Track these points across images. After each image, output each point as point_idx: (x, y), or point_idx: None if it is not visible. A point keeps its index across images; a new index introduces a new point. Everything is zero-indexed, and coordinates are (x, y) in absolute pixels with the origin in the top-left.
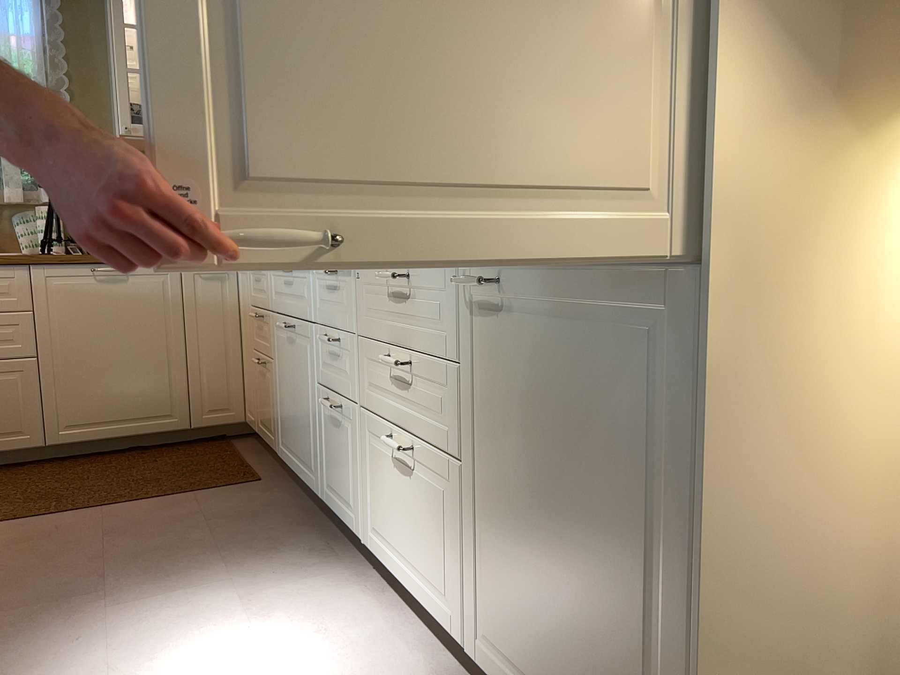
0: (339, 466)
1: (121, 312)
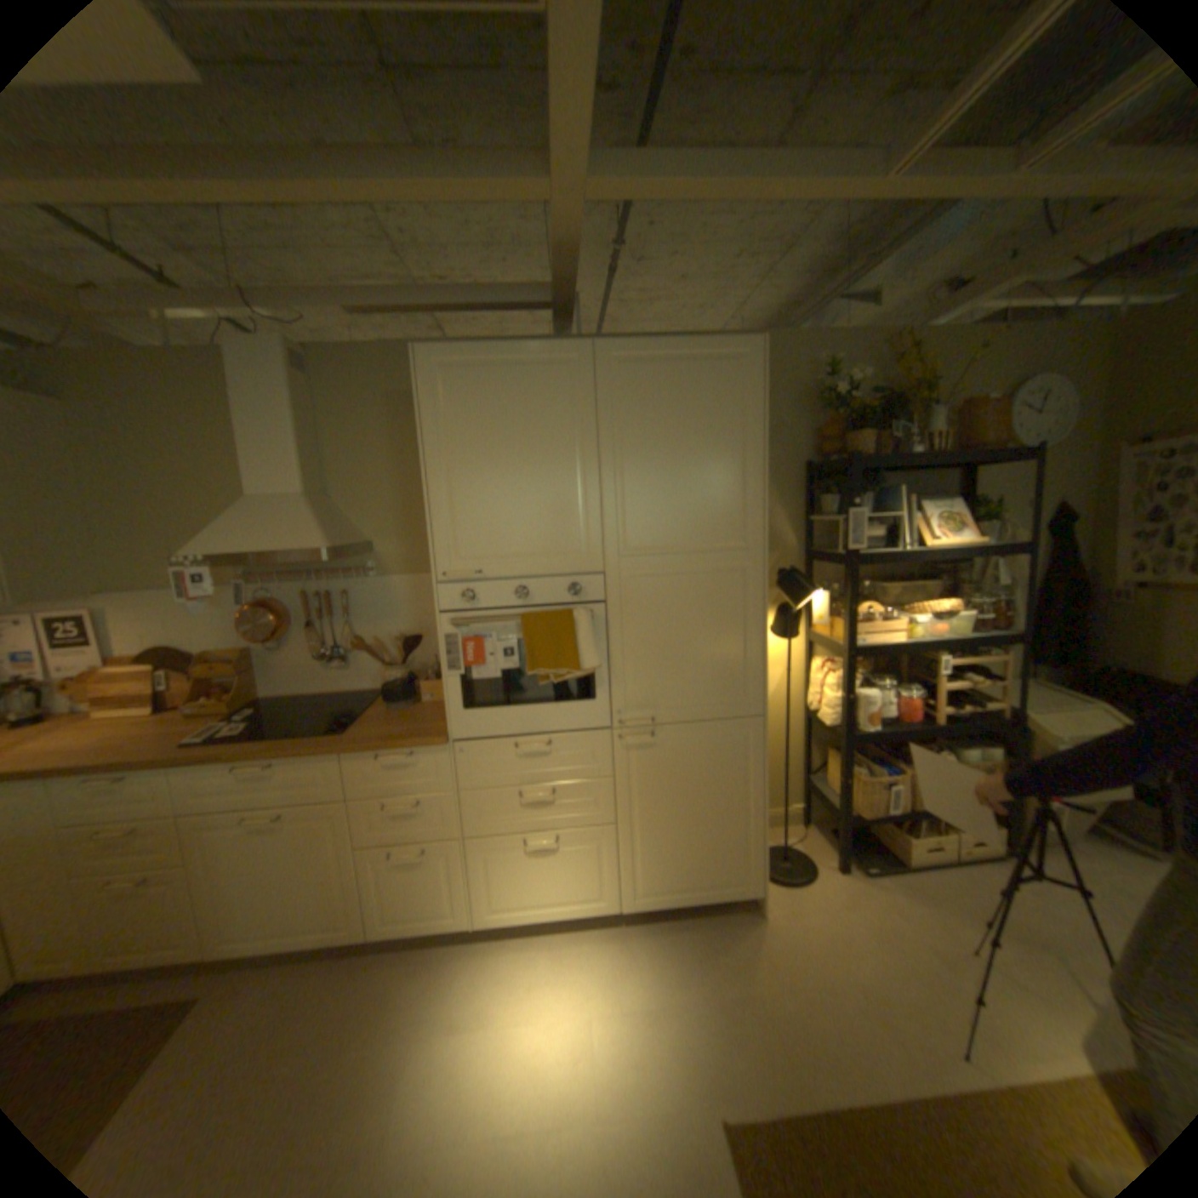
0: (414, 897)
1: None
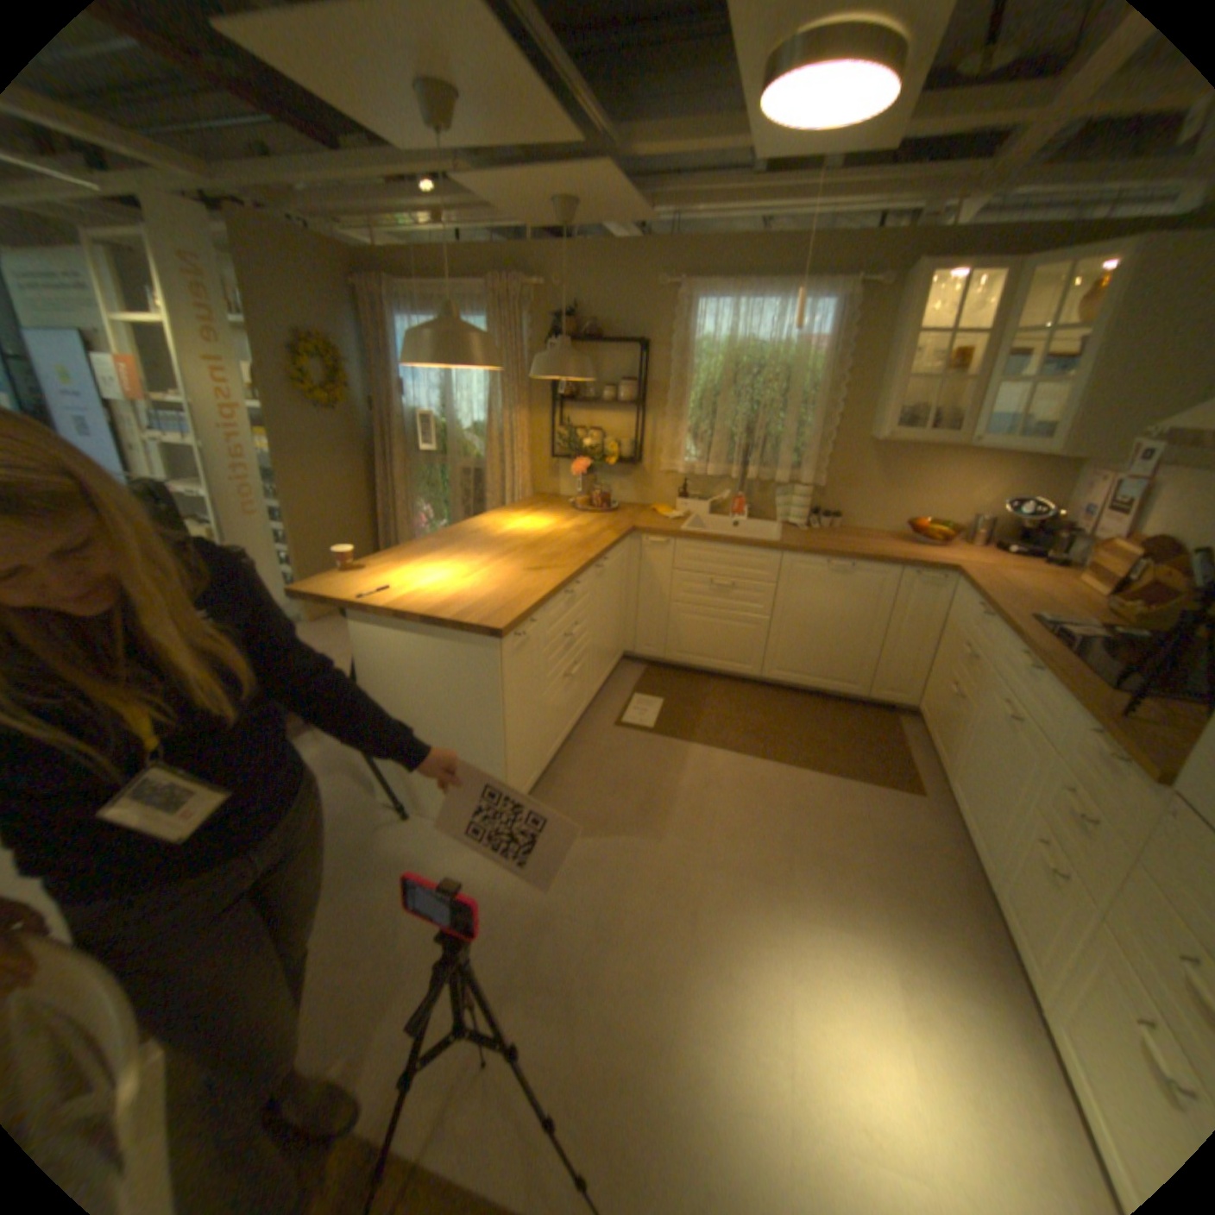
0: (1036, 911)
1: (840, 598)
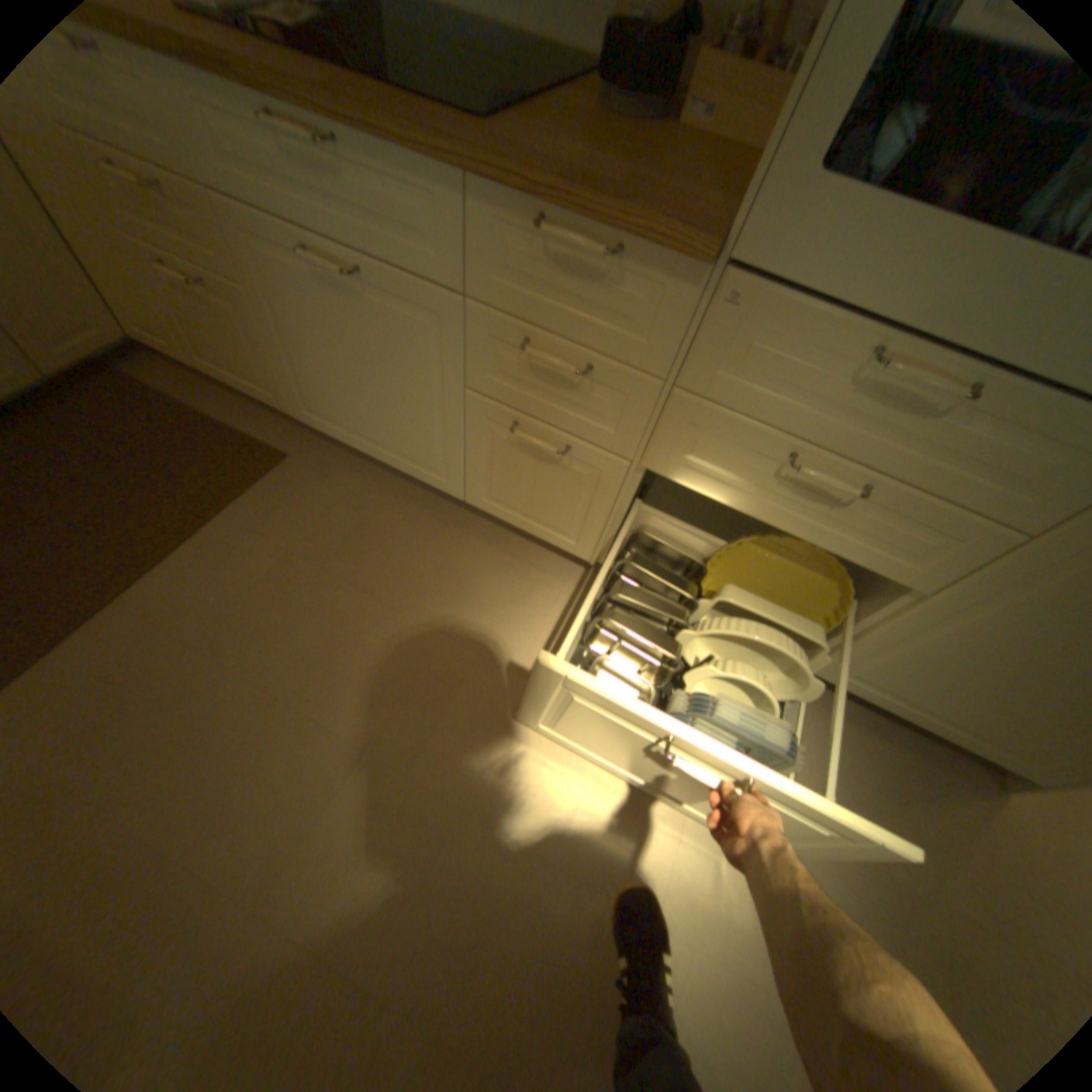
0: (536, 492)
1: None
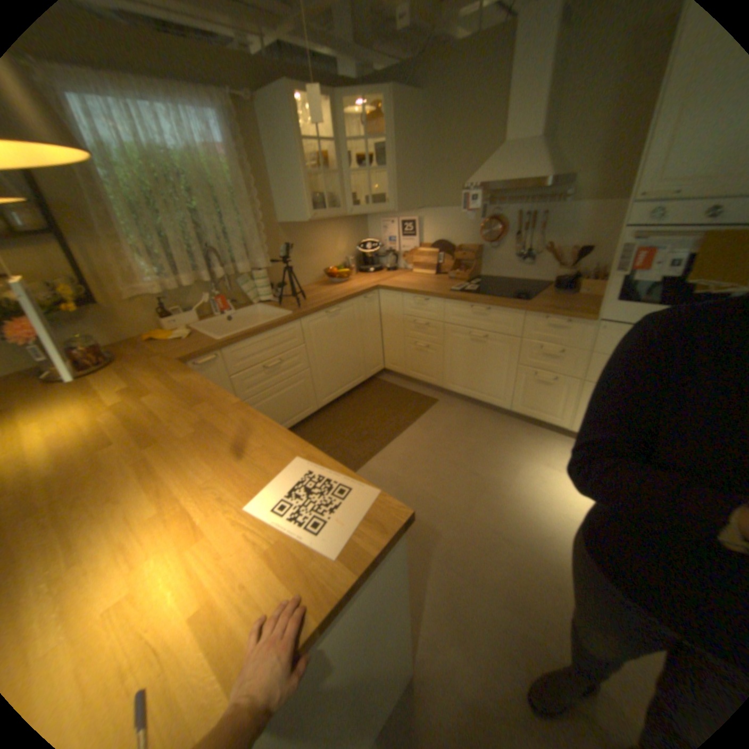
0: (542, 399)
1: (337, 332)
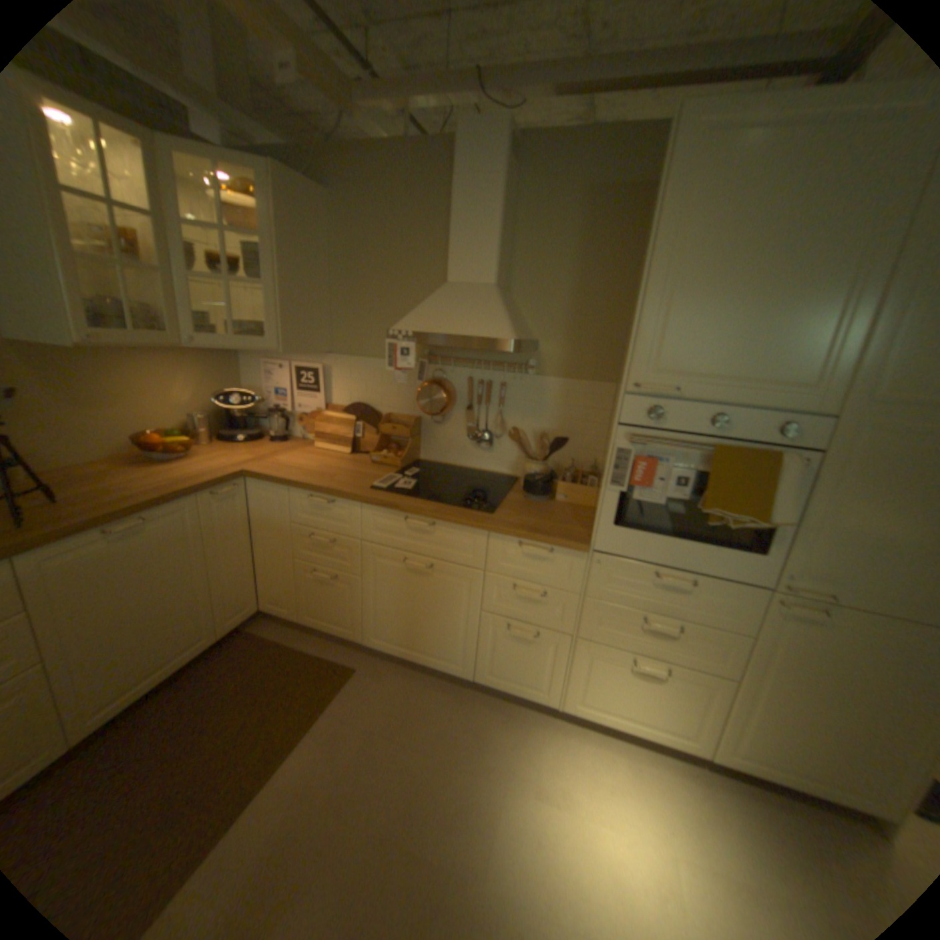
0: (520, 665)
1: (141, 566)
